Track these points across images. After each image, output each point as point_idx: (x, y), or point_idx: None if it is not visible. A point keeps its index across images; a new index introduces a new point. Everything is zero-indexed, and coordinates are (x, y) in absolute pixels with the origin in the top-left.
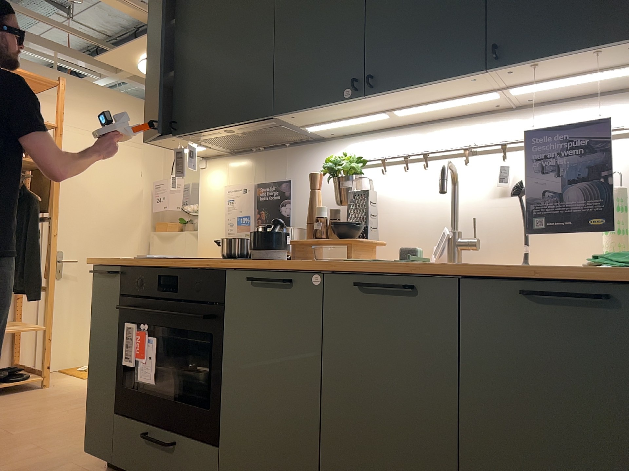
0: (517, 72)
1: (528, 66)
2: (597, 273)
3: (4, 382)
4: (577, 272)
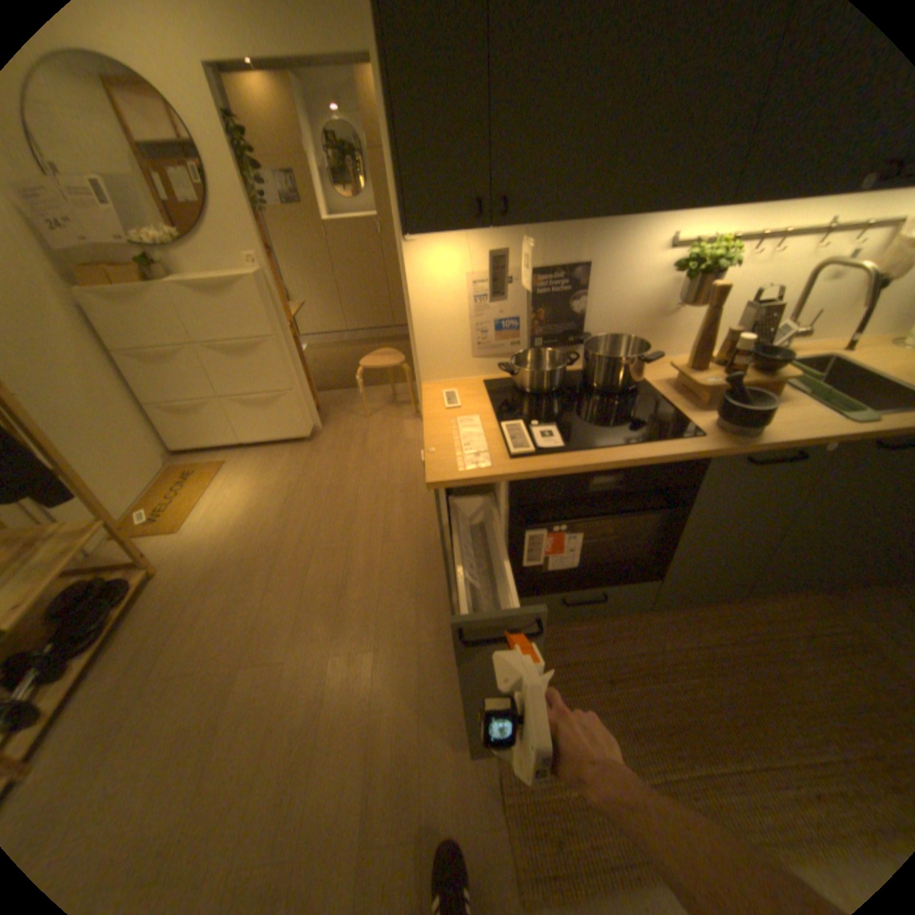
0: None
1: None
2: None
3: (106, 611)
4: None
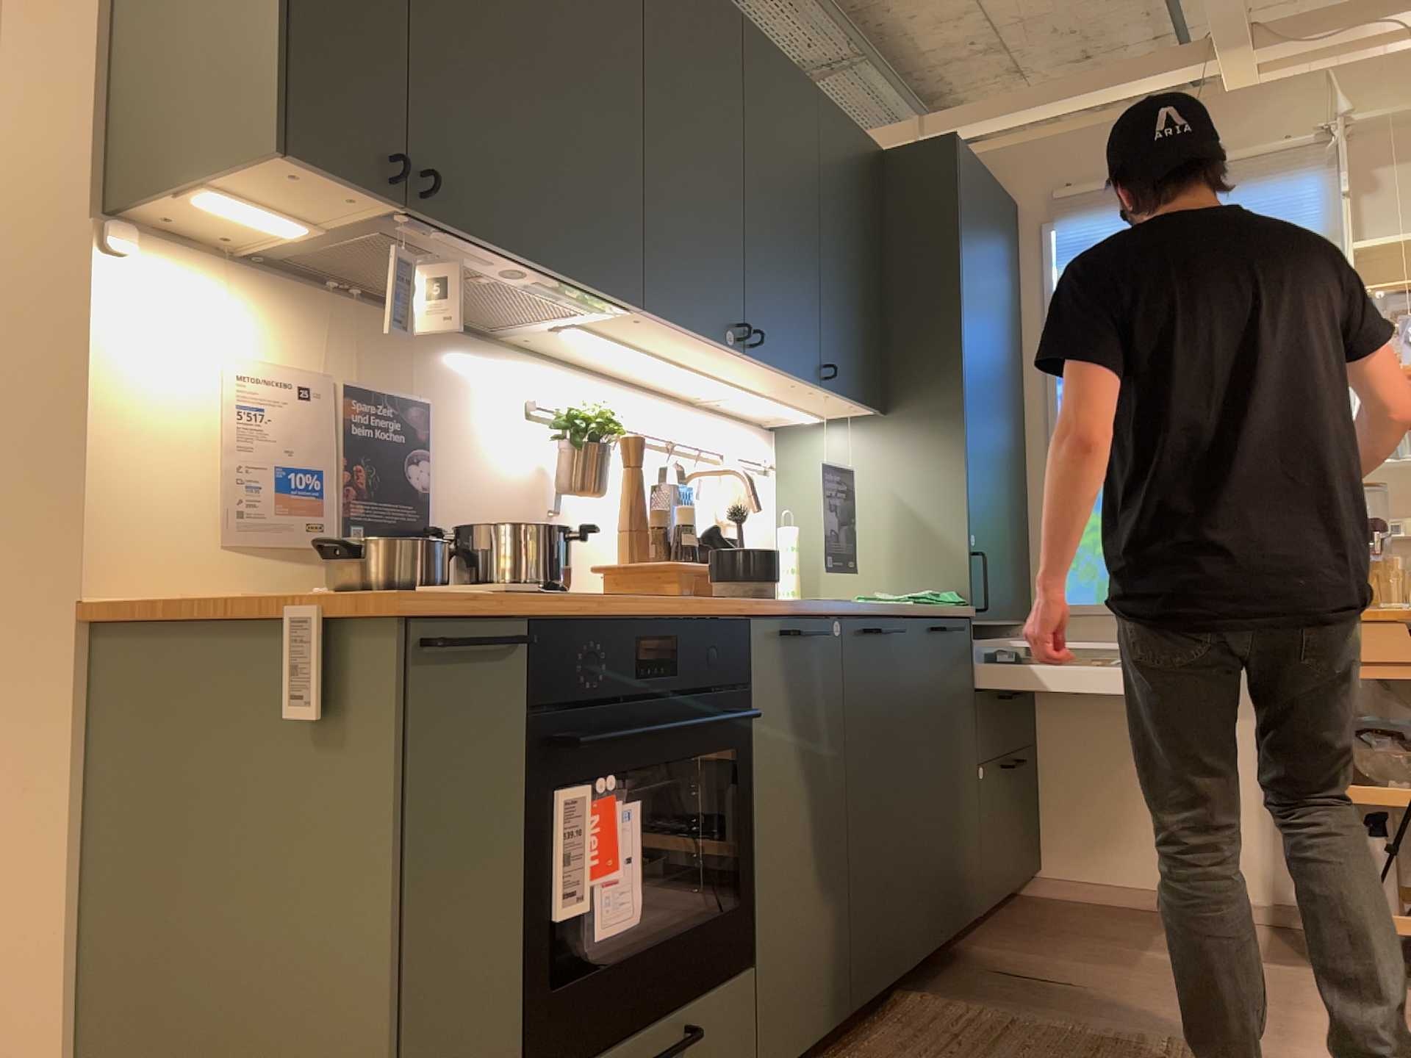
0: (812, 392)
1: (830, 393)
2: (958, 610)
3: None
4: (941, 610)
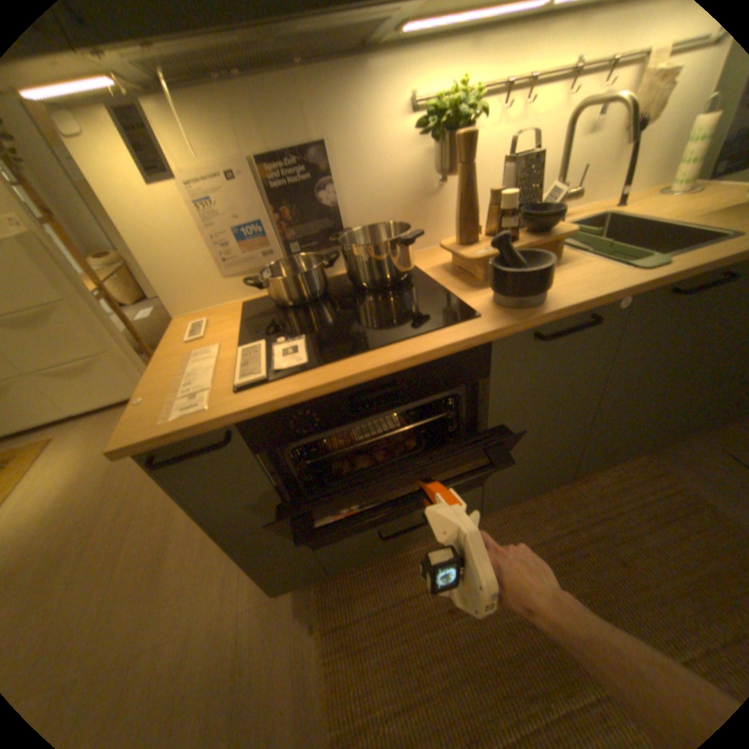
0: None
1: None
2: None
3: None
4: None
